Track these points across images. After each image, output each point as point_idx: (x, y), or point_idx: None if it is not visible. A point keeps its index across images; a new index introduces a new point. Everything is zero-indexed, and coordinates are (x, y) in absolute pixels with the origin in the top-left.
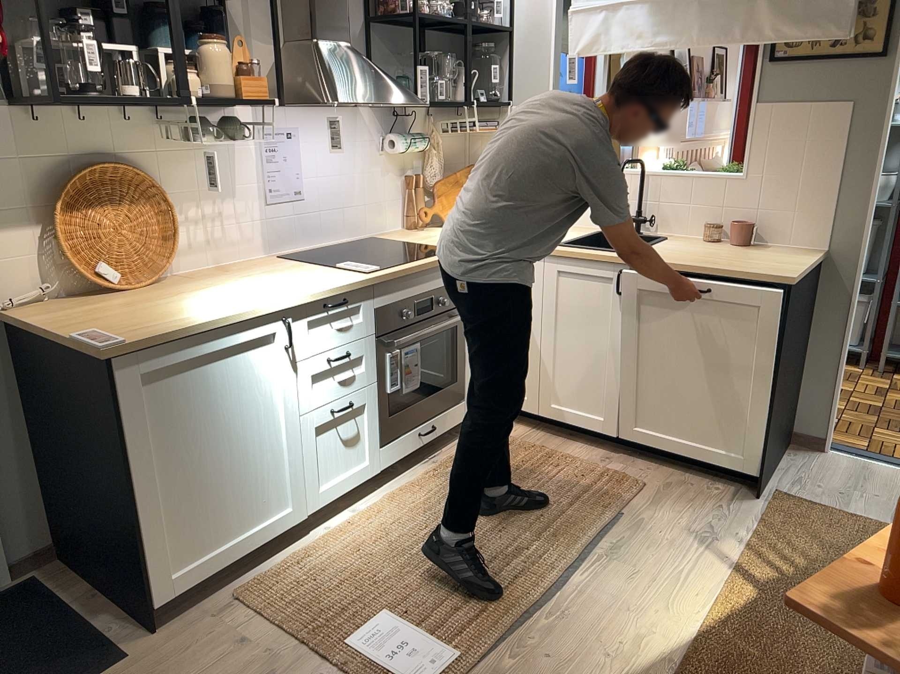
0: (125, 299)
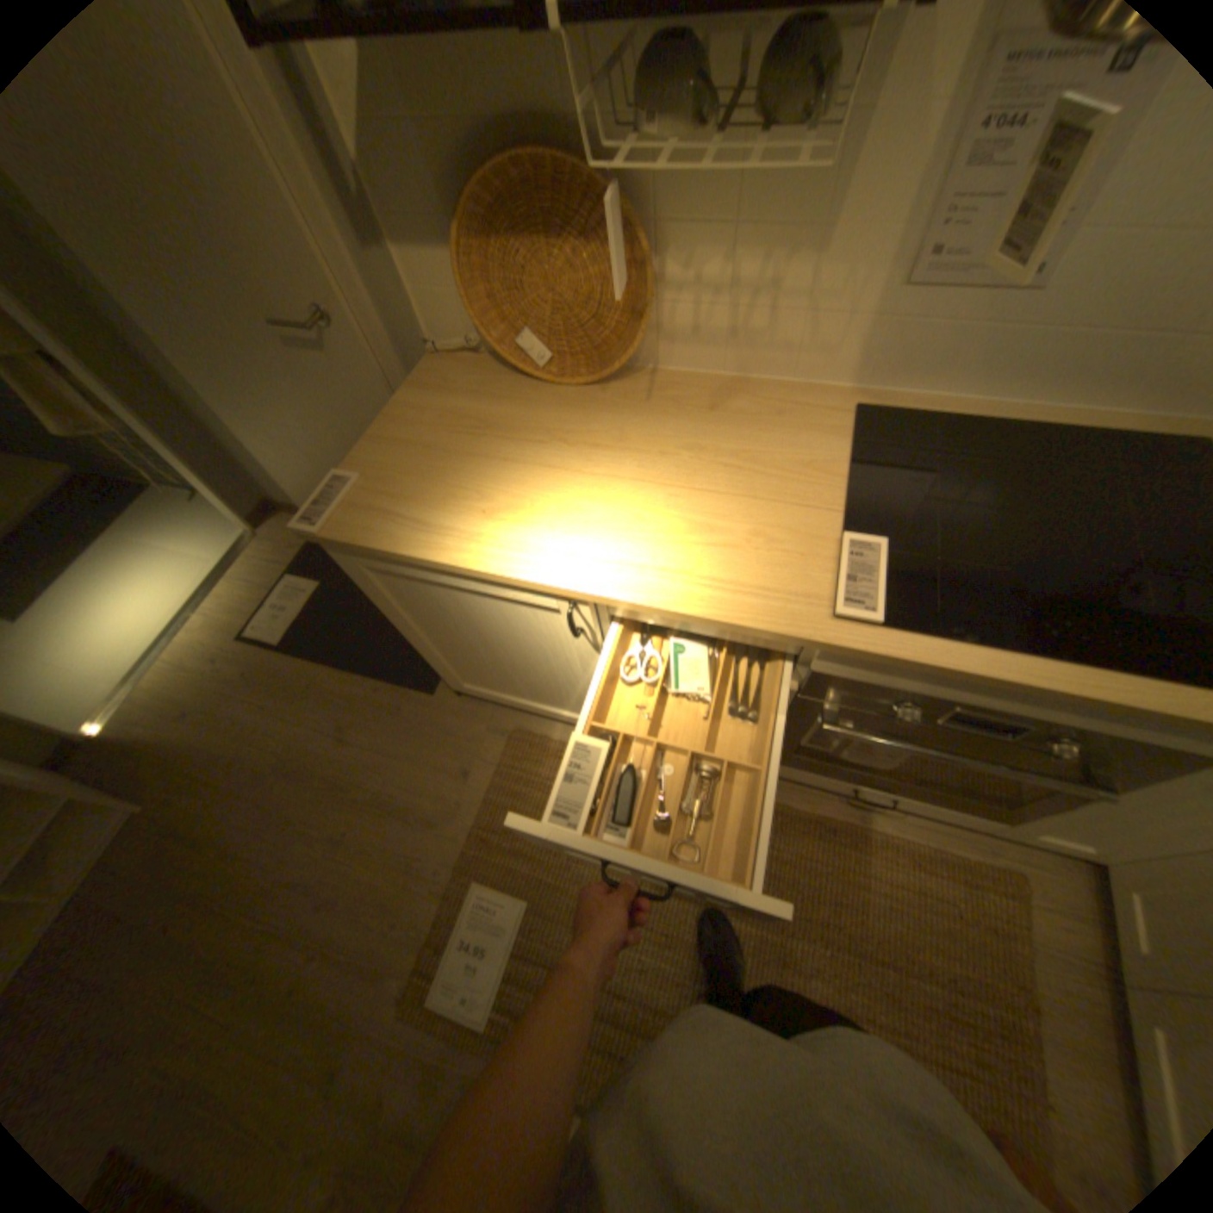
0: (513, 403)
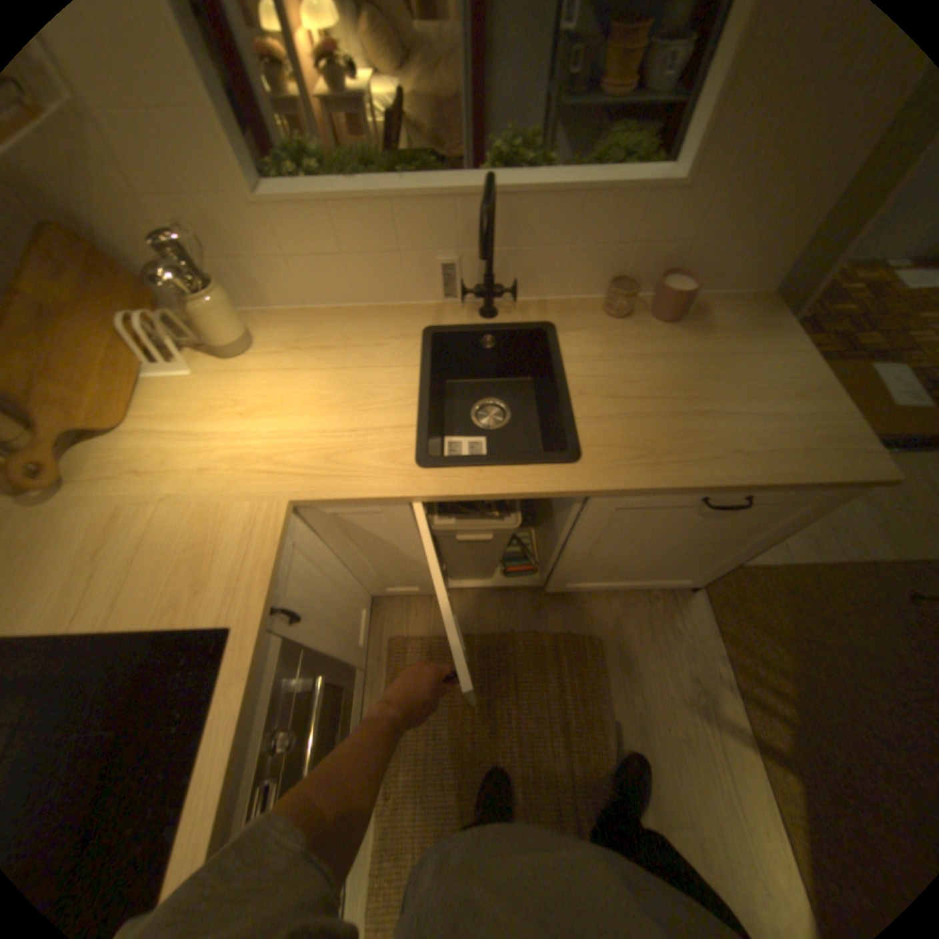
0: None
